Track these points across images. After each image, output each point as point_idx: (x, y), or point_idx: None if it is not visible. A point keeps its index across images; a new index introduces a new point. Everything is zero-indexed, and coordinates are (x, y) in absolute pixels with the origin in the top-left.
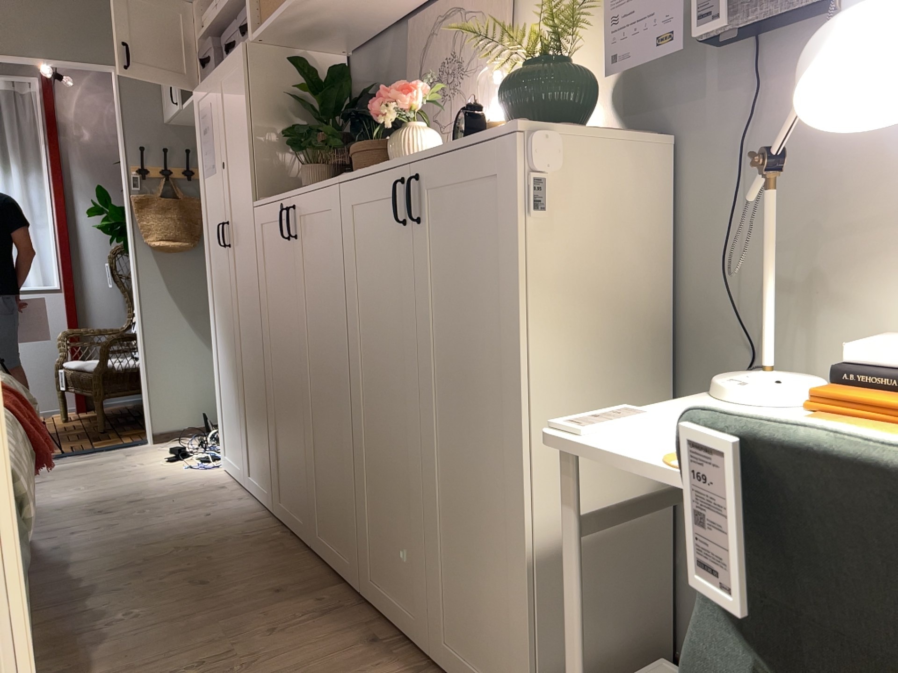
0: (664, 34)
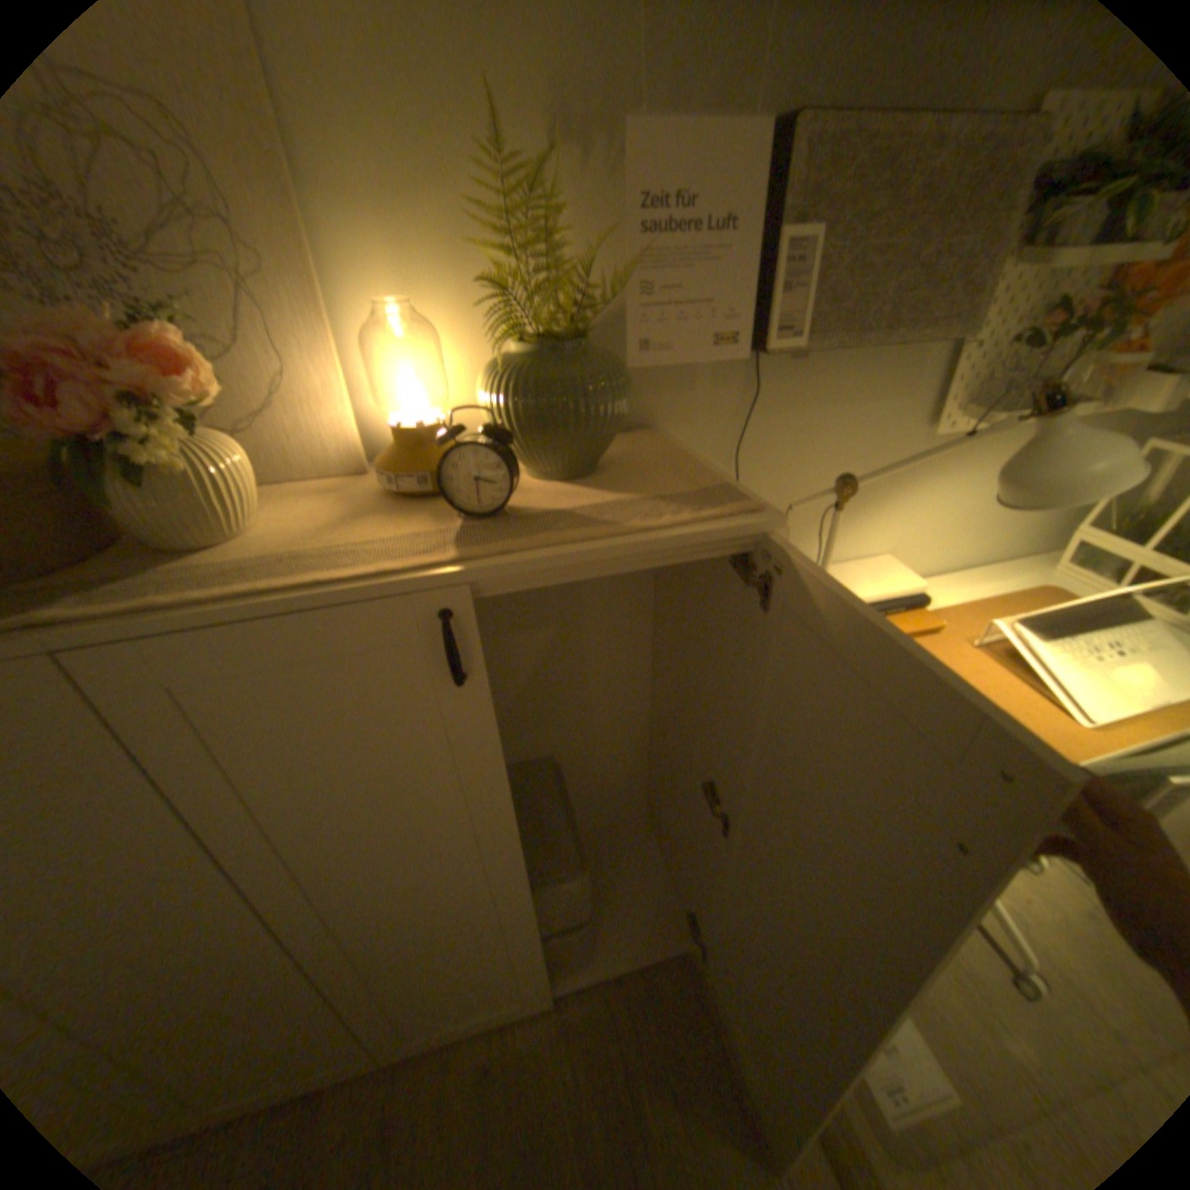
0: (720, 324)
